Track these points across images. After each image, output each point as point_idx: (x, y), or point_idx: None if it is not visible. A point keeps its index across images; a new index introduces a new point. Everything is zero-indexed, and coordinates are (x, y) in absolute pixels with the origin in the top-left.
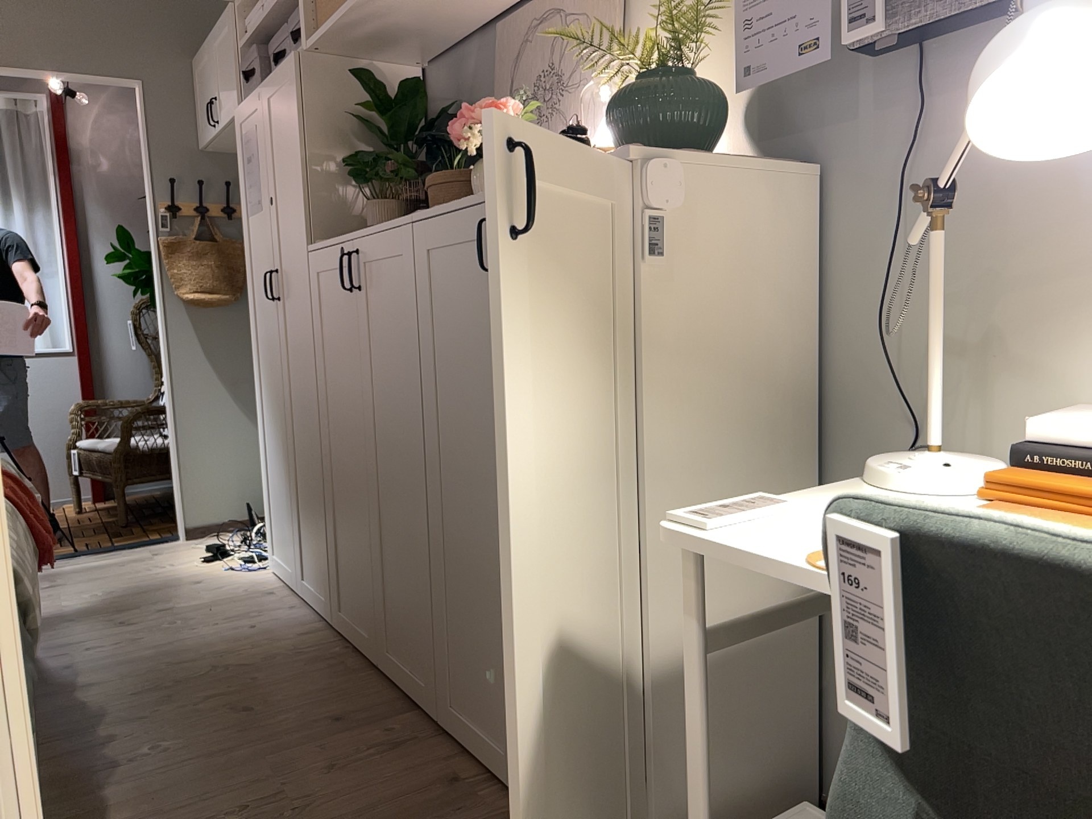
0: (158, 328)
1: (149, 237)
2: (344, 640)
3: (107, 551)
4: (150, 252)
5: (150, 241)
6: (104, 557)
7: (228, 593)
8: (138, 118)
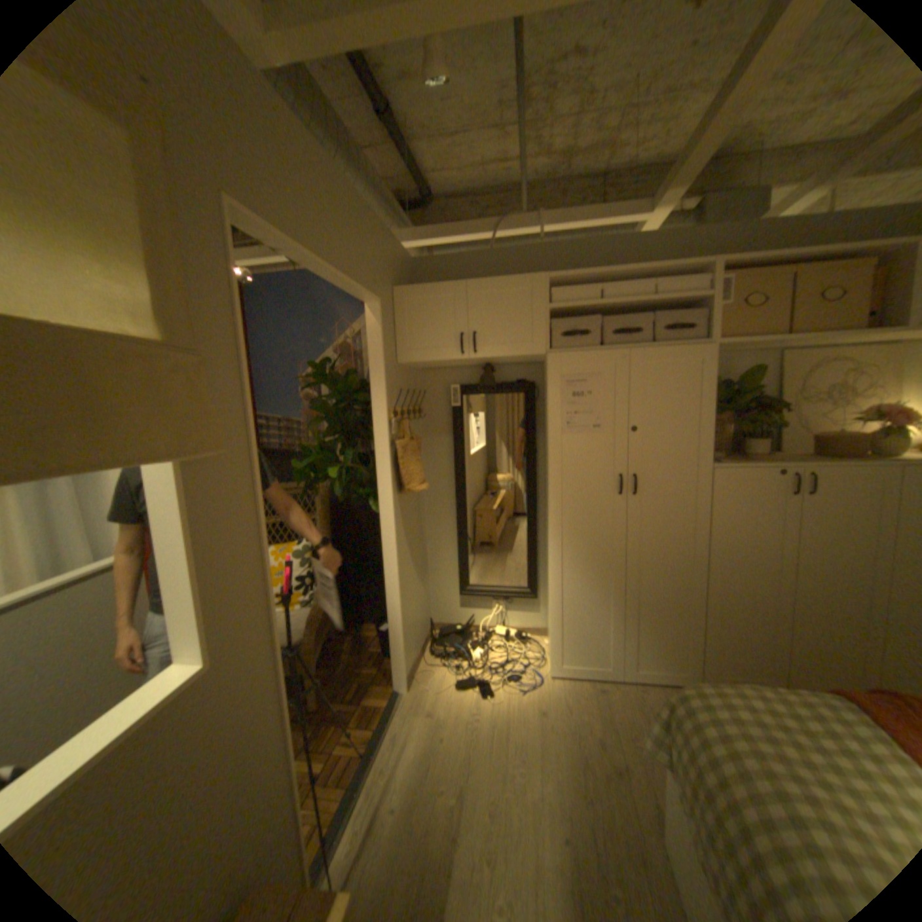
0: (383, 520)
1: (375, 440)
2: None
3: (382, 741)
4: (378, 454)
5: (377, 444)
6: (395, 746)
7: (585, 708)
8: (369, 332)
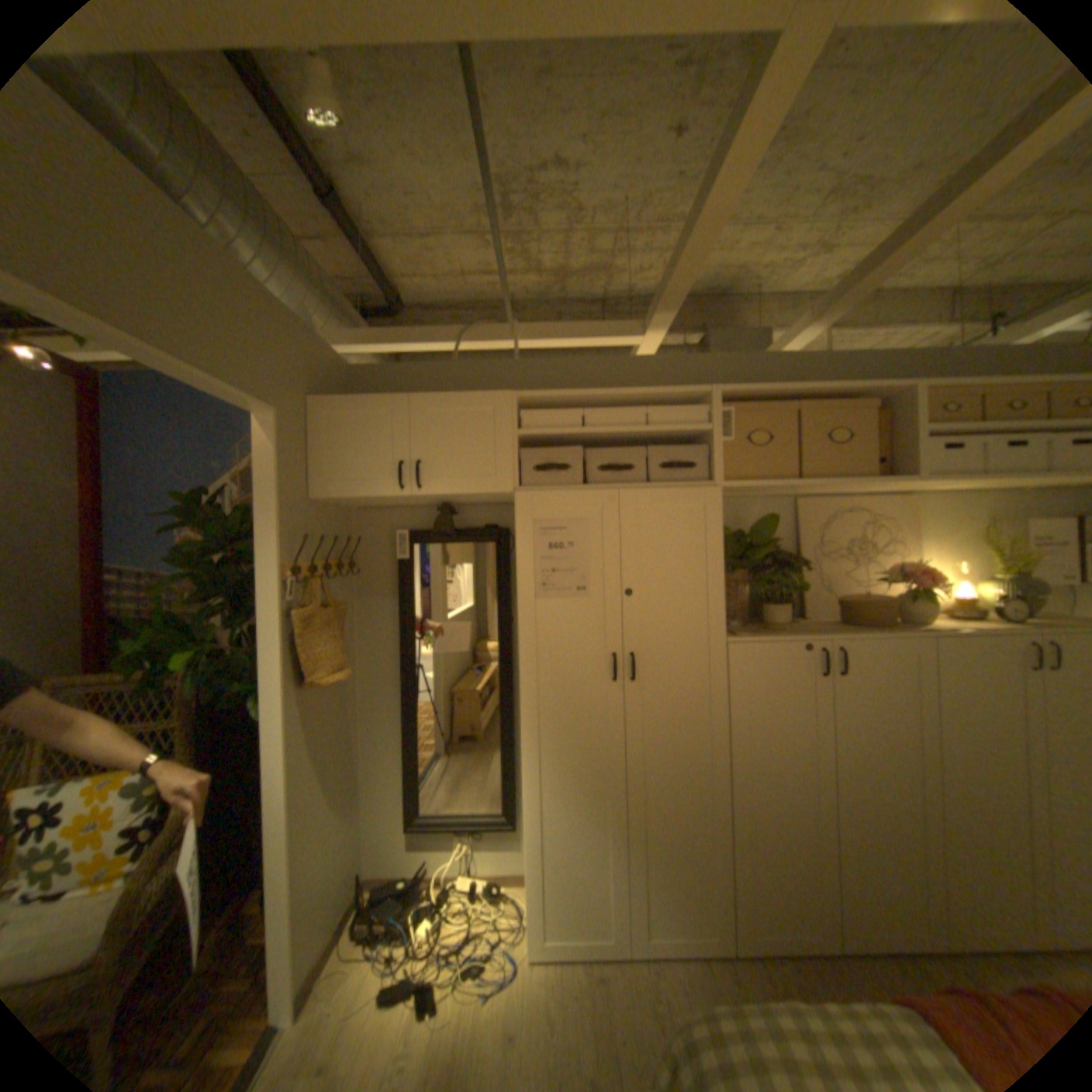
0: (264, 733)
1: (257, 609)
2: (761, 960)
3: None
4: (261, 629)
5: (260, 615)
6: None
7: (572, 1016)
8: (255, 452)
